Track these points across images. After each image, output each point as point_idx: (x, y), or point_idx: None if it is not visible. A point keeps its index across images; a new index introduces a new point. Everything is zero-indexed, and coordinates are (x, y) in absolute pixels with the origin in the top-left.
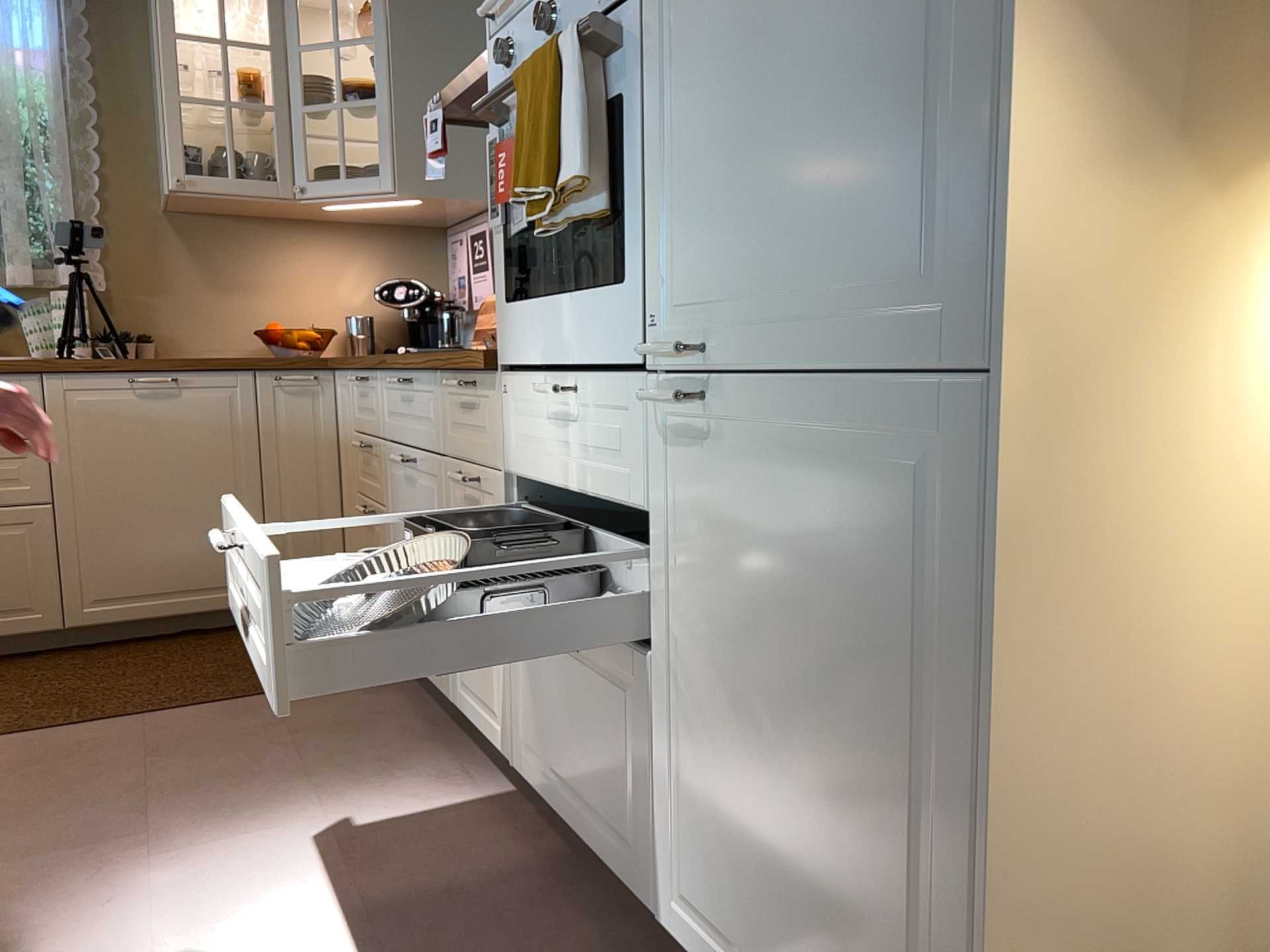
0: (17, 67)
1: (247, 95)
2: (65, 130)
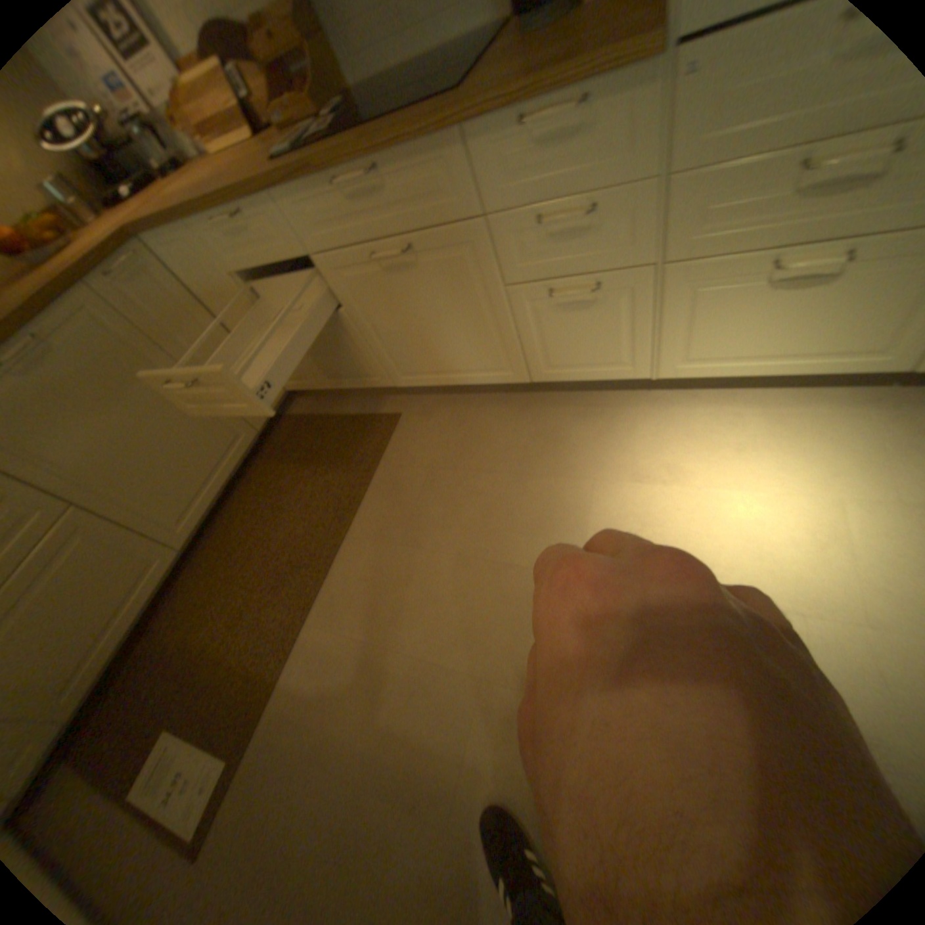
0: None
1: None
2: None
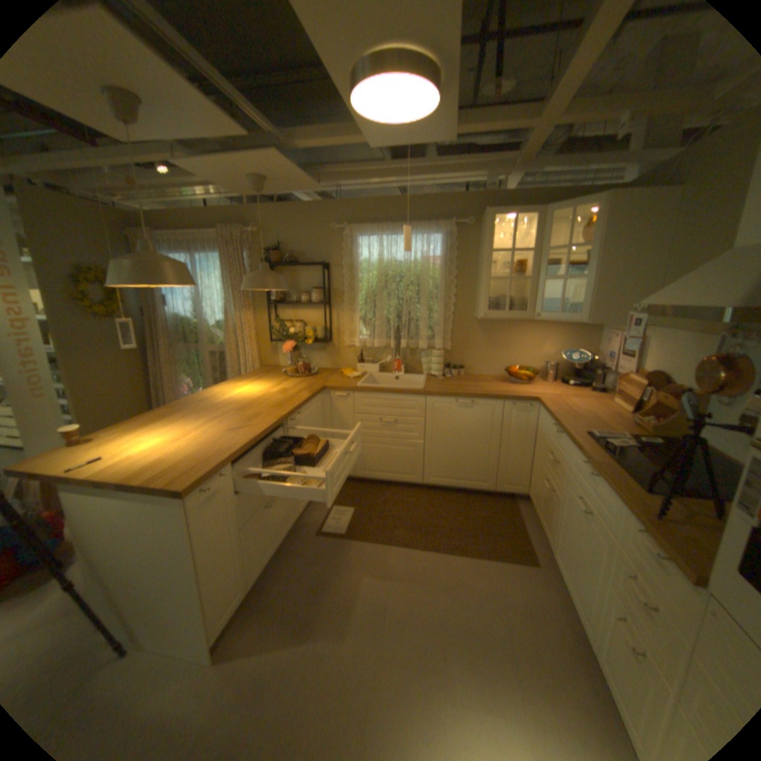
0: (429, 265)
1: (518, 268)
2: (443, 289)
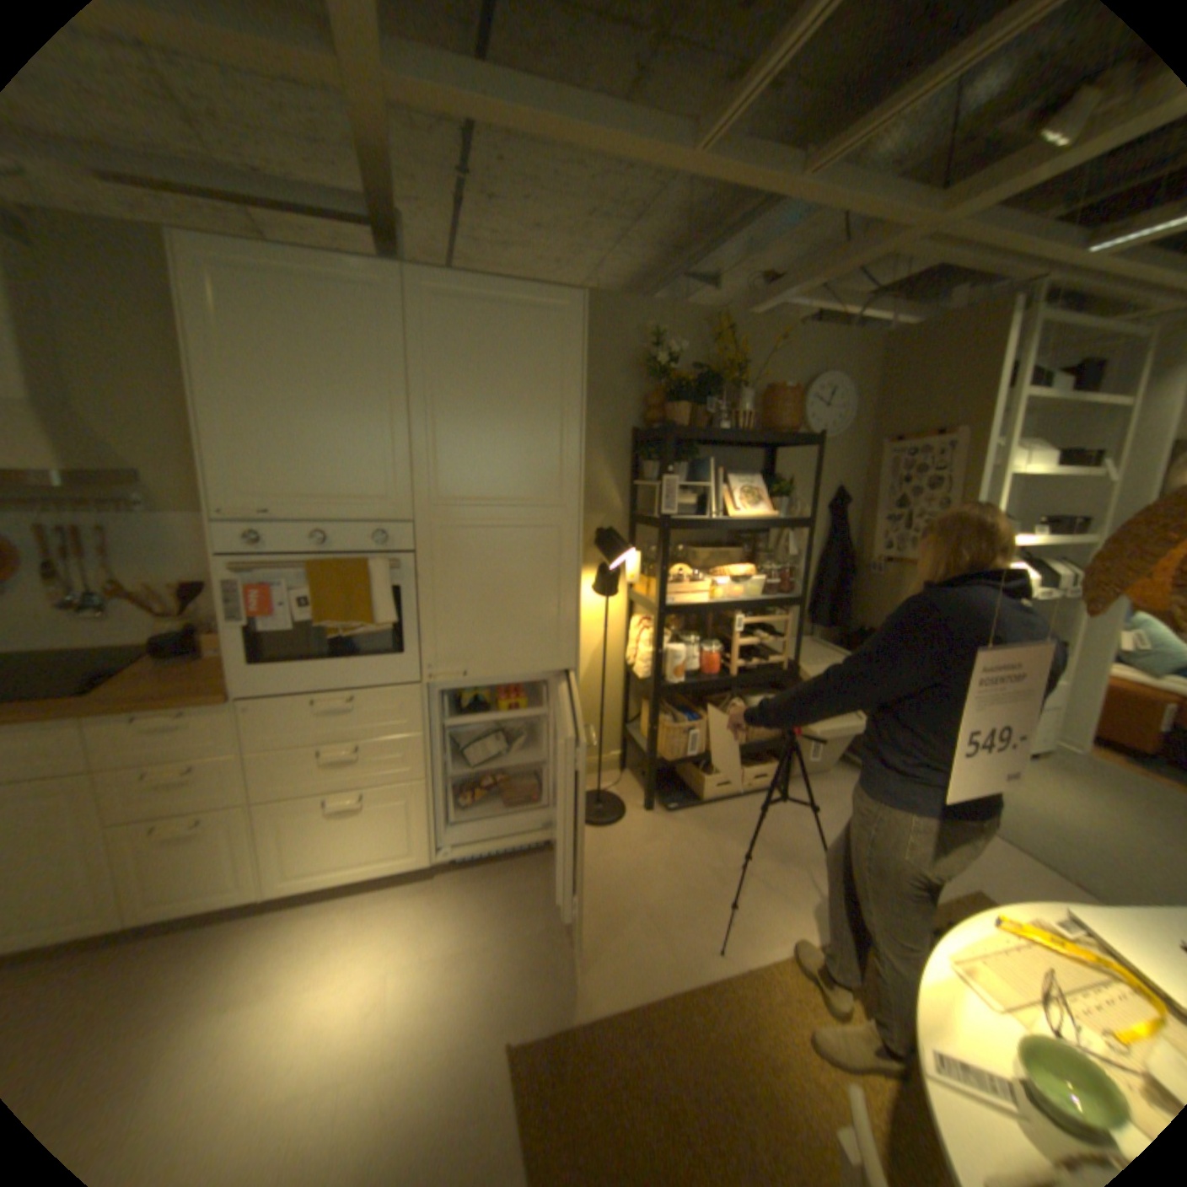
0: None
1: None
2: None
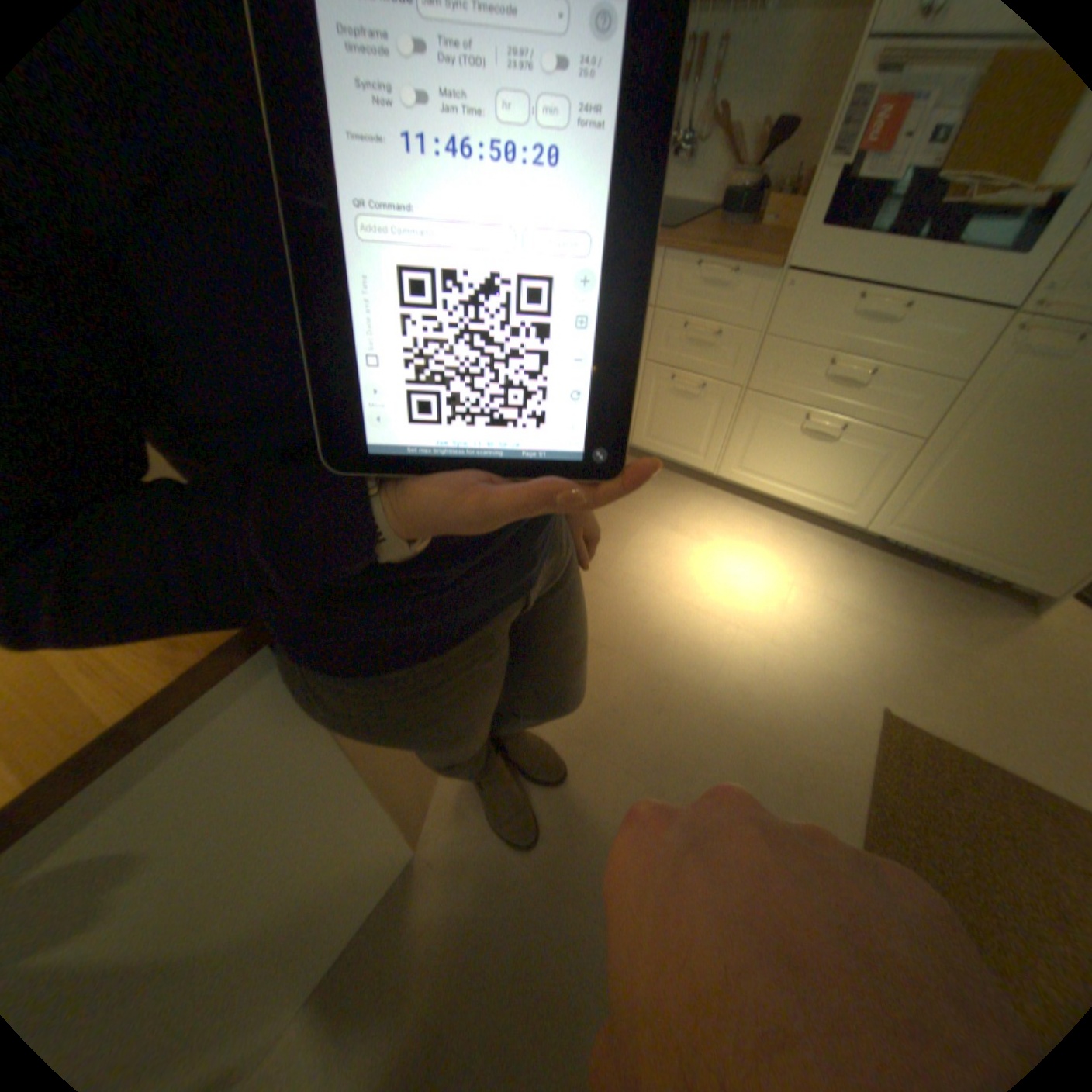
0: None
1: None
2: None
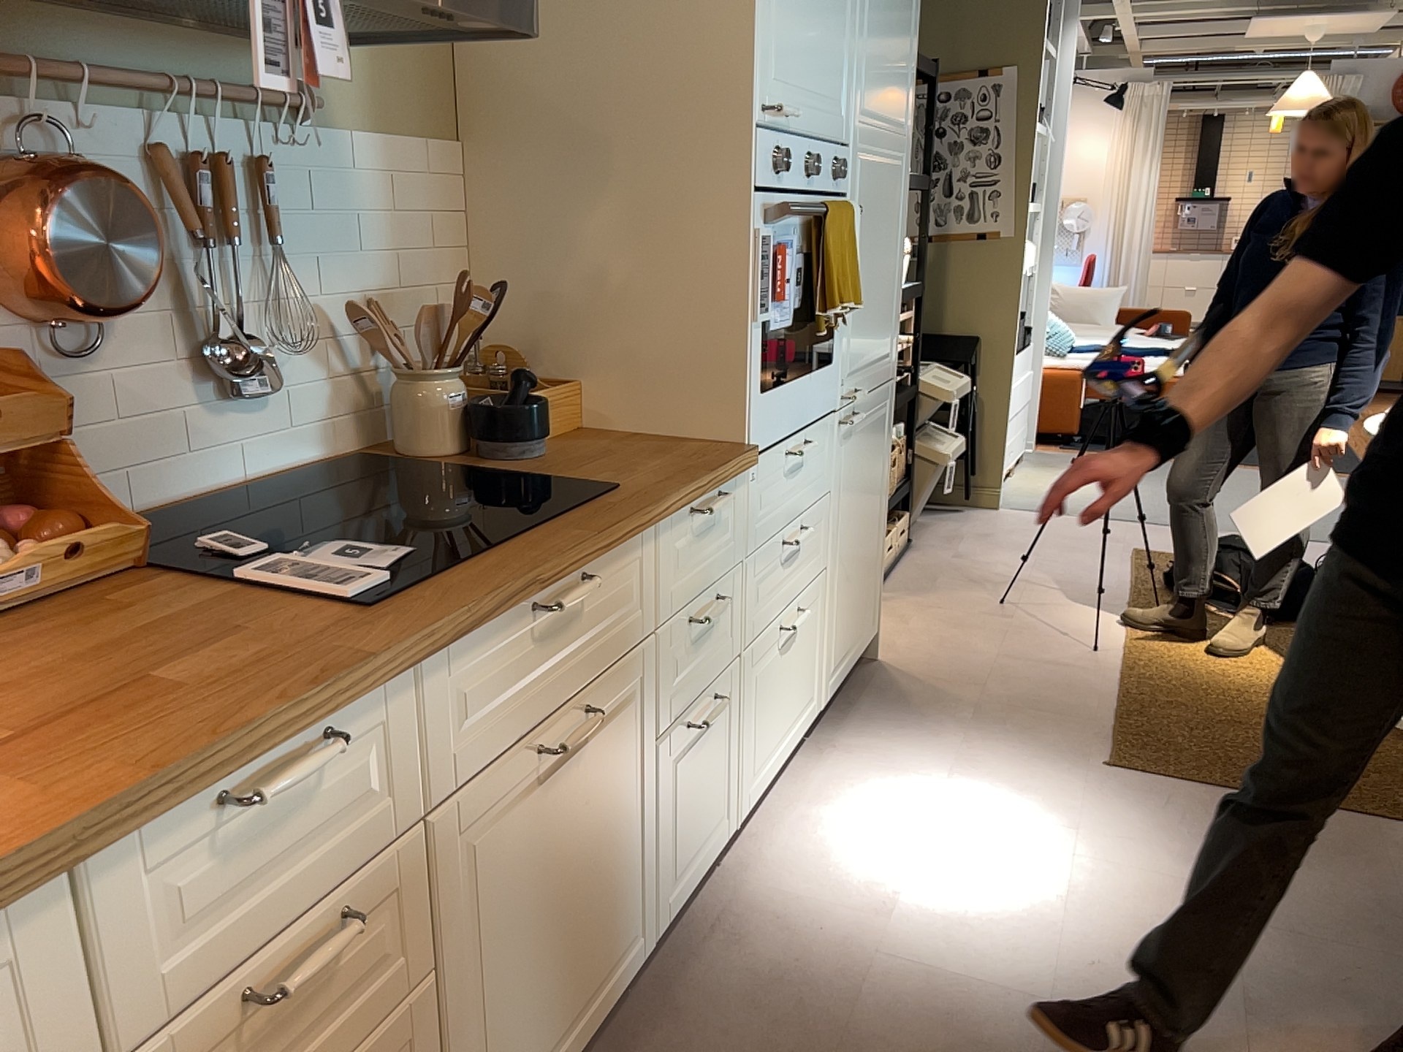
0: None
1: None
2: None
